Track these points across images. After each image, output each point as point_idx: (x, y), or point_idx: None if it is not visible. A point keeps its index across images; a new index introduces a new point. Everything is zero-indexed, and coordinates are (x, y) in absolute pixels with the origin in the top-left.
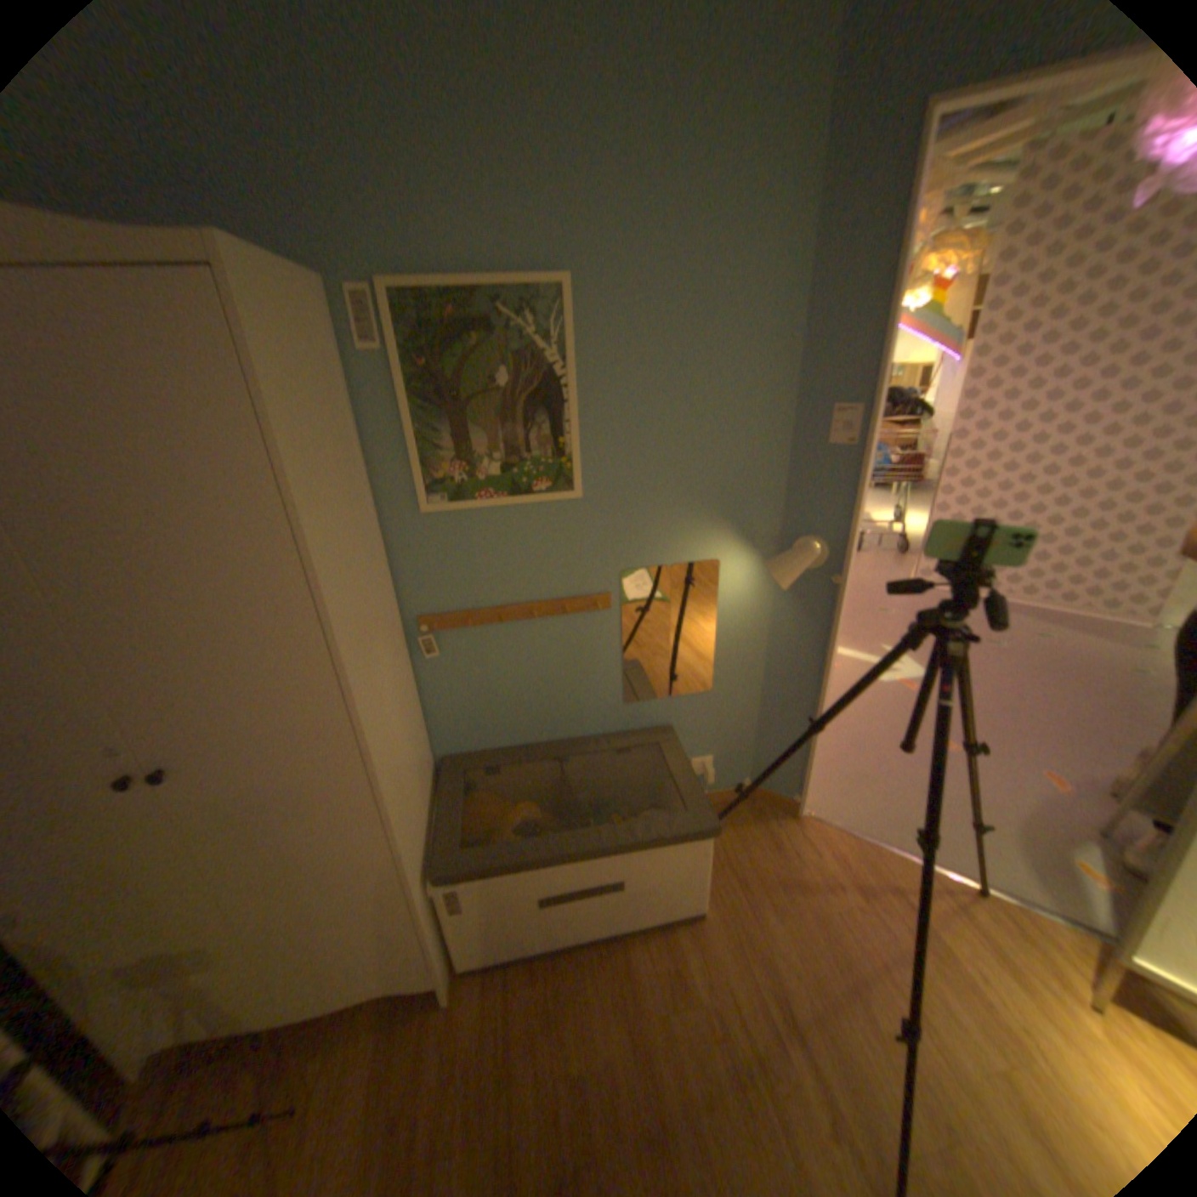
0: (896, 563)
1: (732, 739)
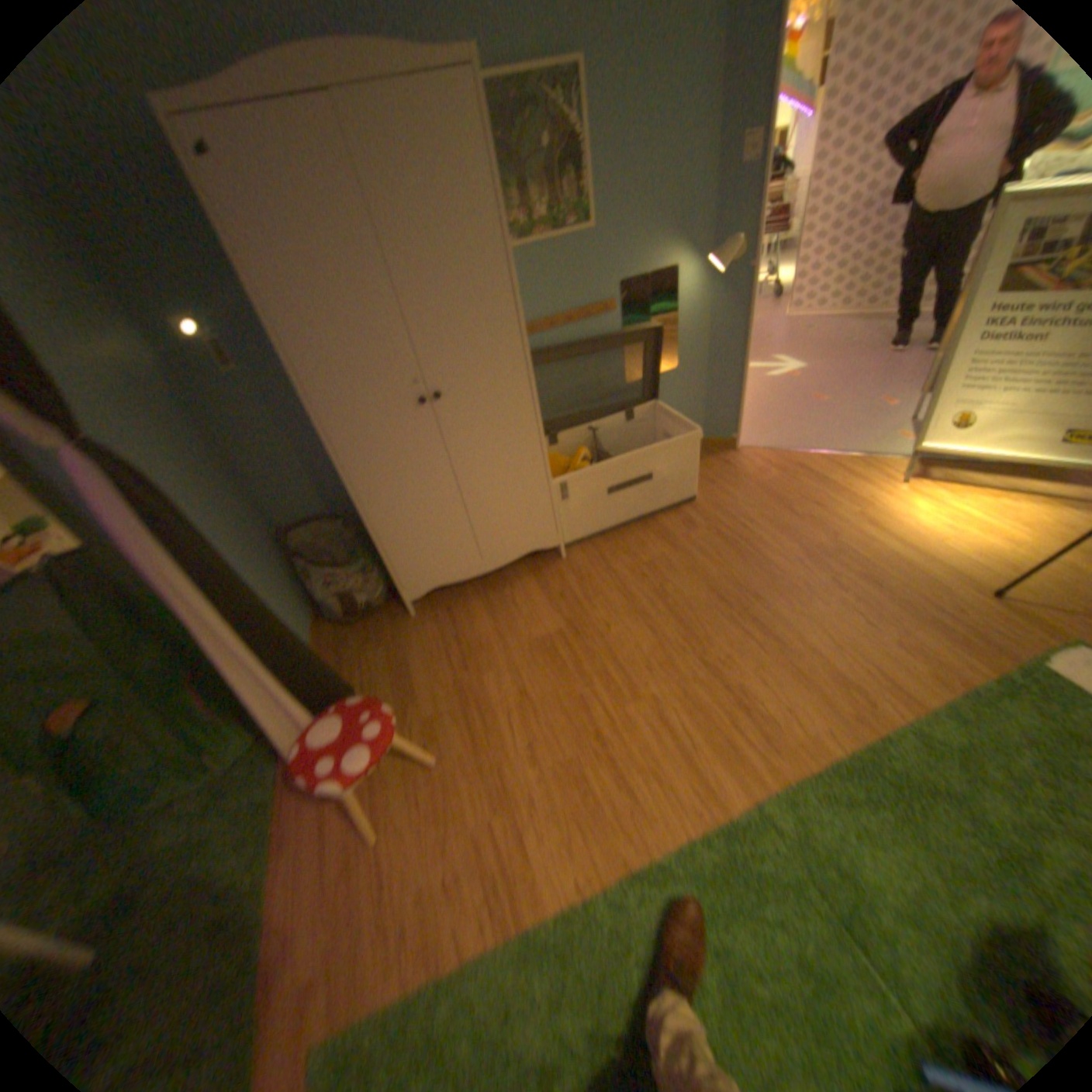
0: (774, 304)
1: (690, 403)
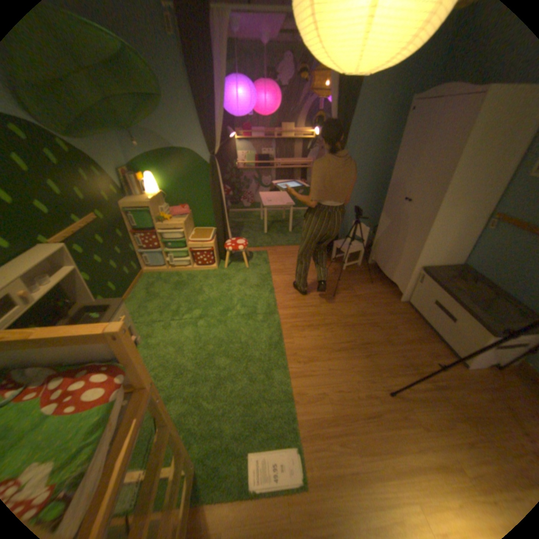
0: None
1: None
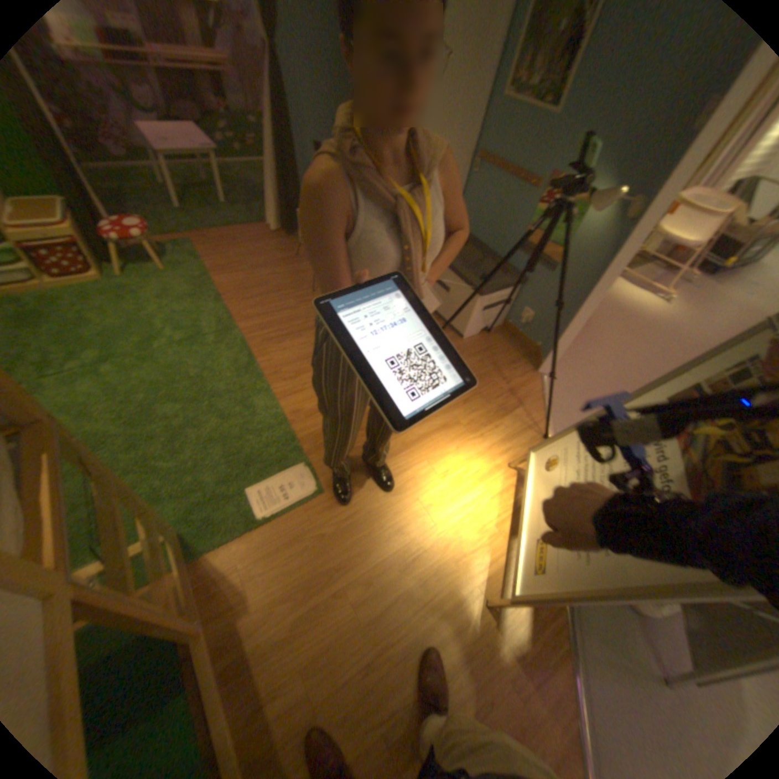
0: None
1: (546, 313)
